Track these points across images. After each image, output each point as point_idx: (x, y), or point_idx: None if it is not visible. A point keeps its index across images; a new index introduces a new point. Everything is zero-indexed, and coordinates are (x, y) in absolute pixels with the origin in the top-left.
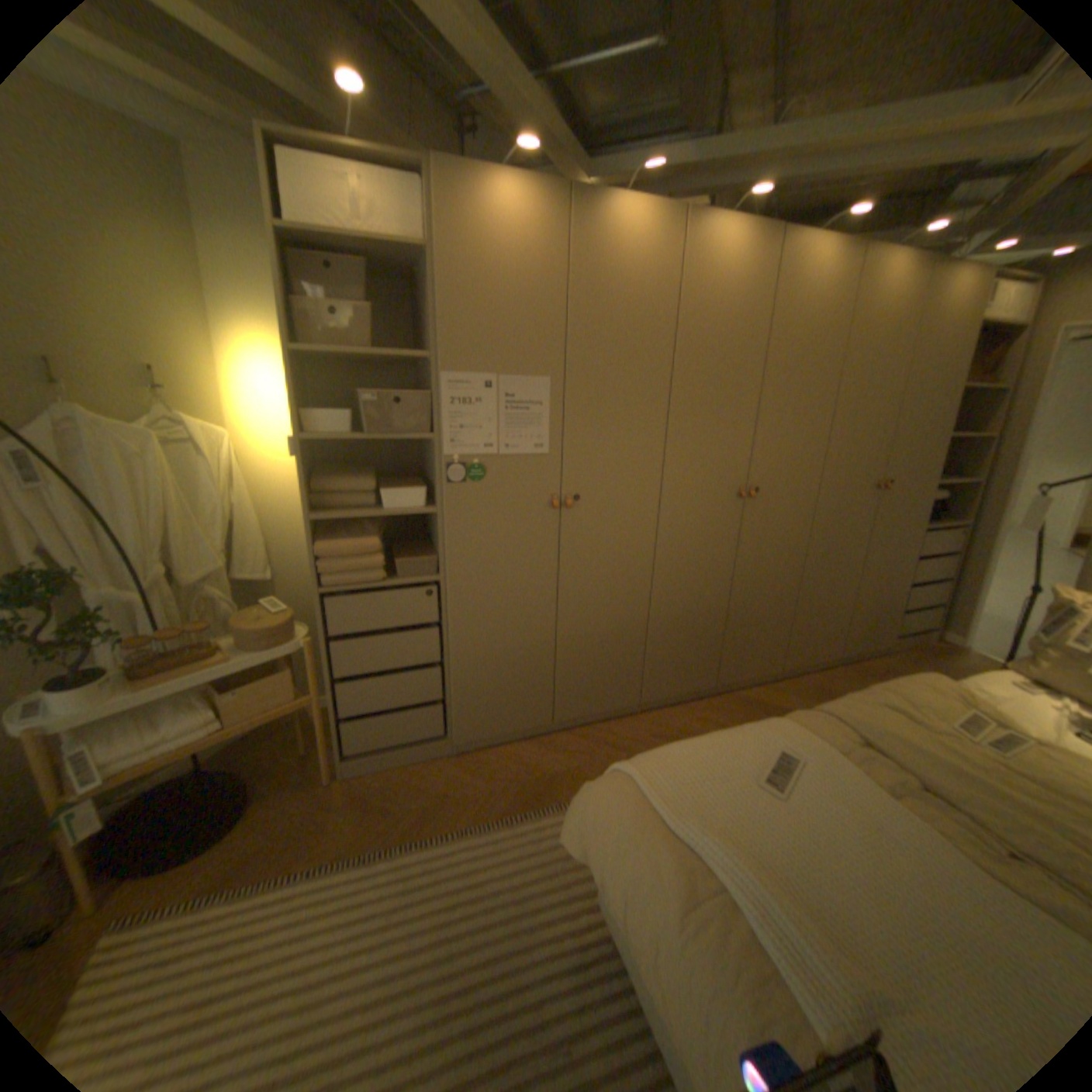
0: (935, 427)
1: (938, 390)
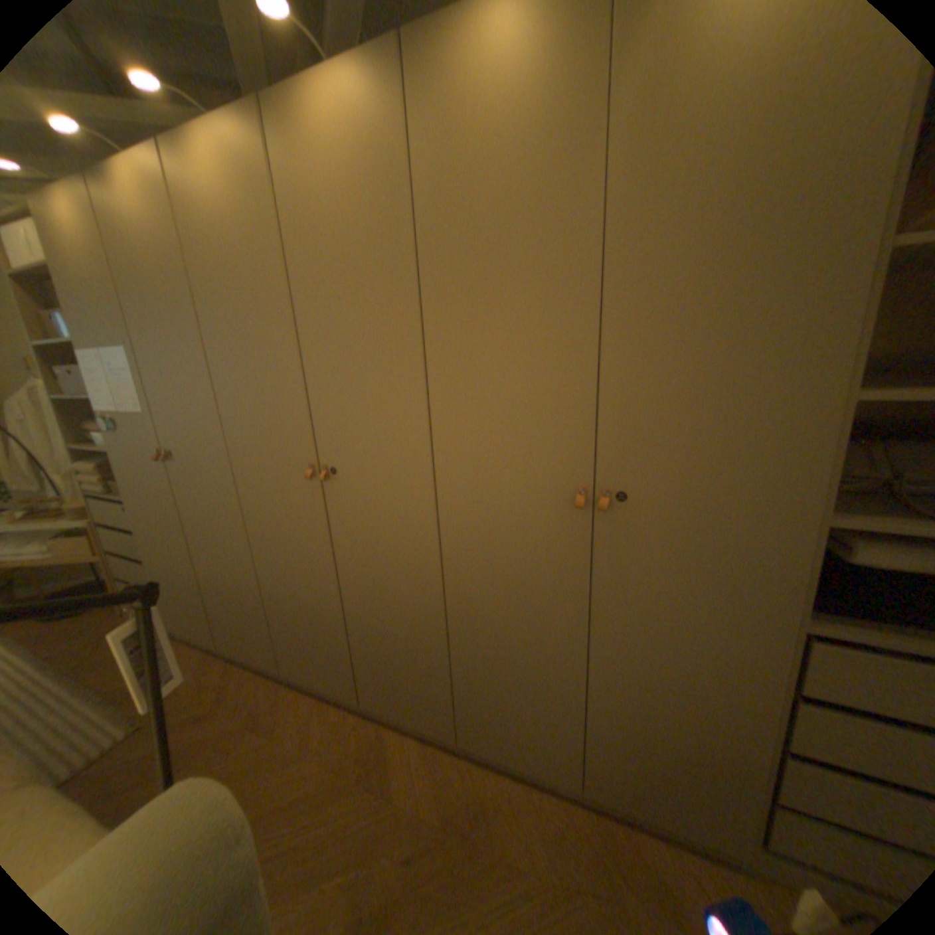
0: (754, 372)
1: (738, 274)
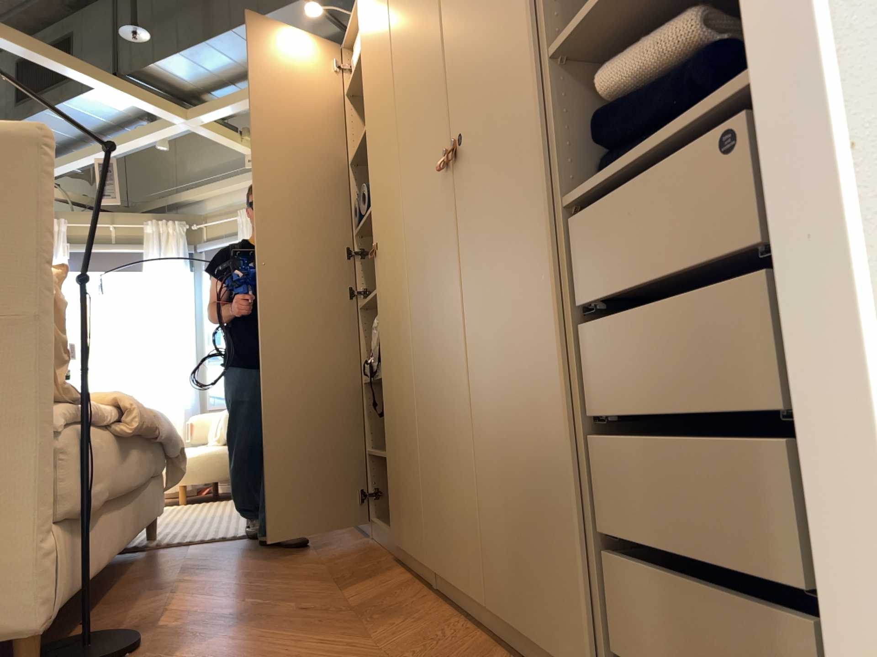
0: None
1: None
